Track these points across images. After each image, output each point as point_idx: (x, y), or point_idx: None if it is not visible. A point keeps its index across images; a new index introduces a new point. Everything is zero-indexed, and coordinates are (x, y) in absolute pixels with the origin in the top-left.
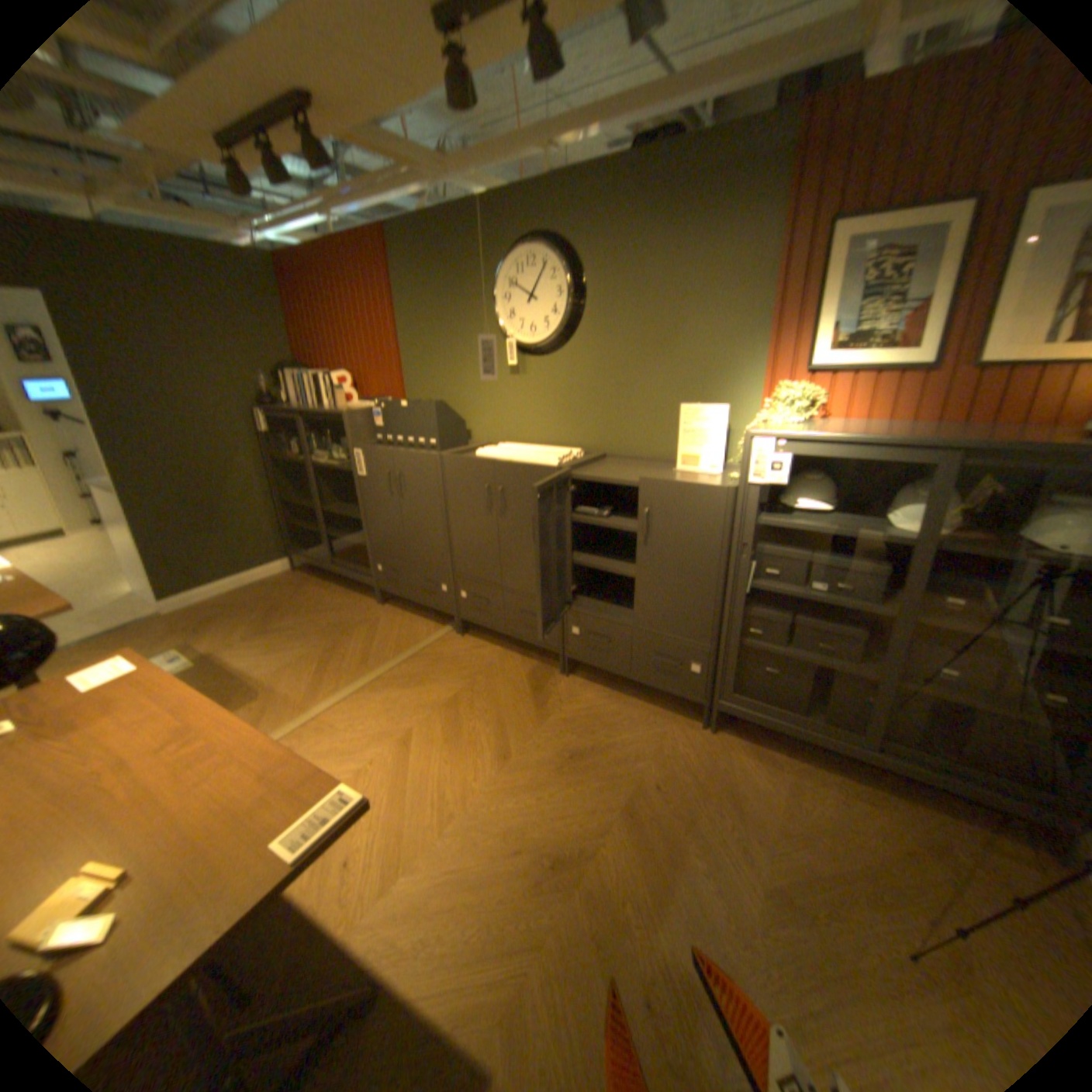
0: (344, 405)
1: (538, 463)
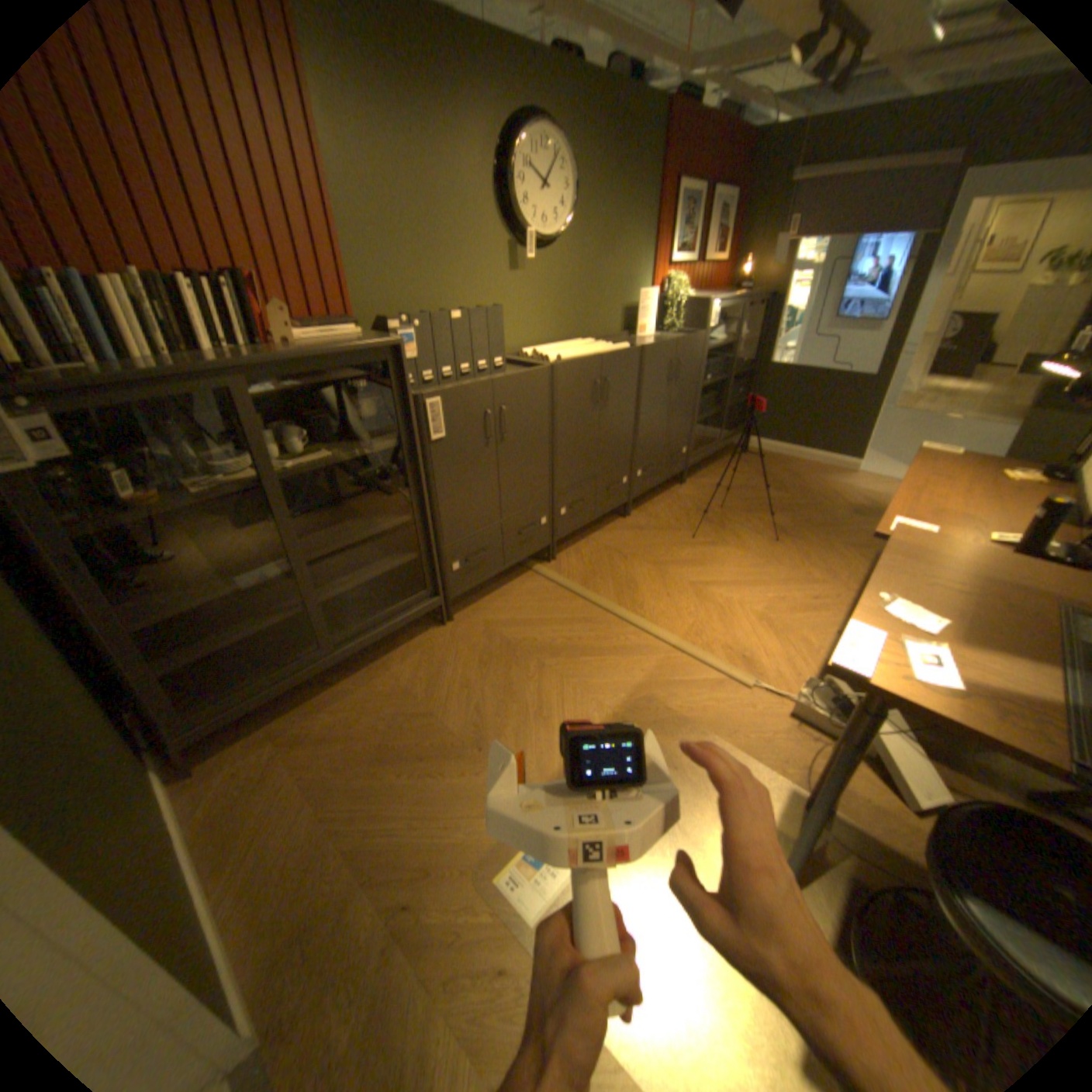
0: (294, 335)
1: (617, 347)
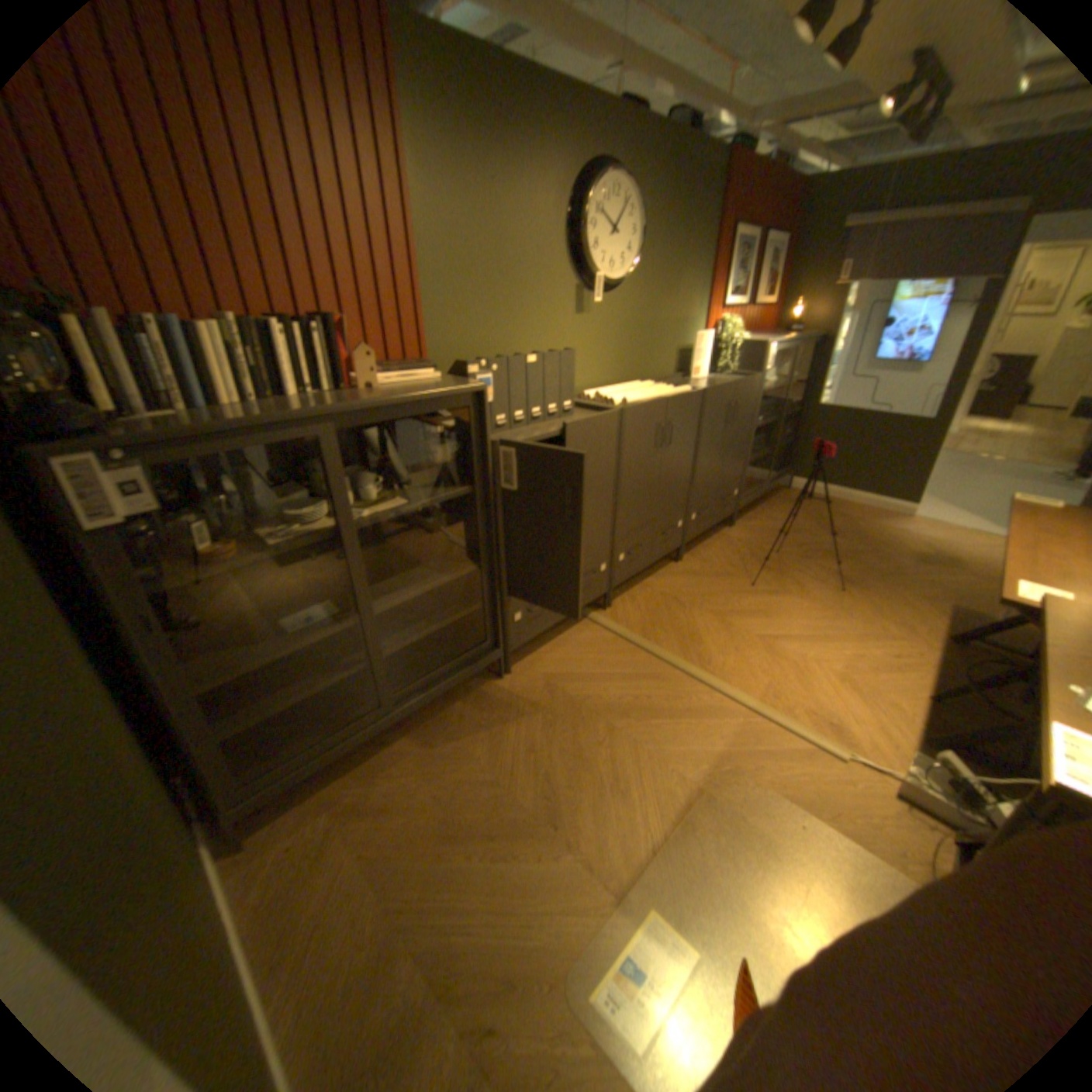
0: (376, 382)
1: (679, 392)
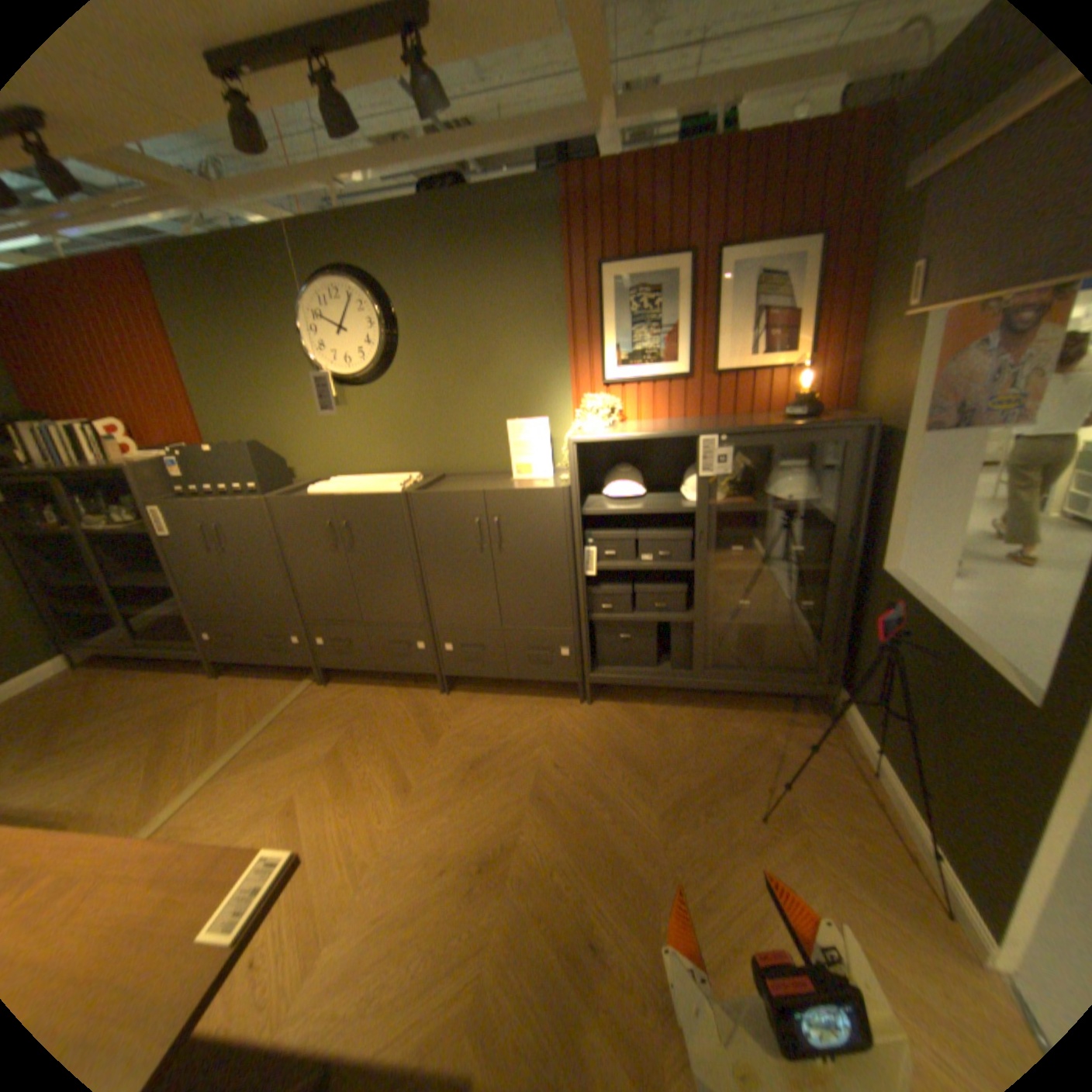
0: (119, 457)
1: (380, 492)
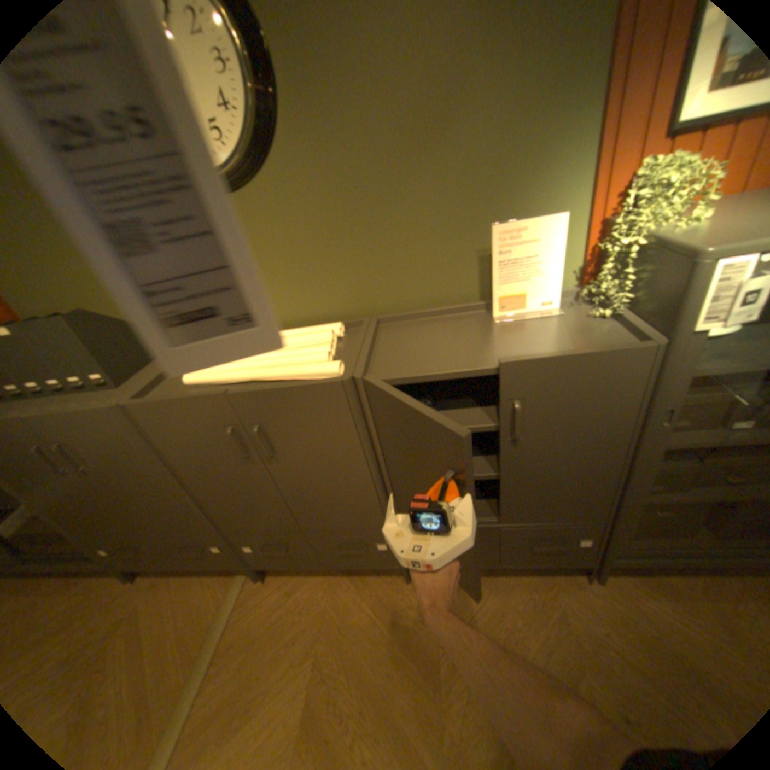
0: None
1: (303, 373)
